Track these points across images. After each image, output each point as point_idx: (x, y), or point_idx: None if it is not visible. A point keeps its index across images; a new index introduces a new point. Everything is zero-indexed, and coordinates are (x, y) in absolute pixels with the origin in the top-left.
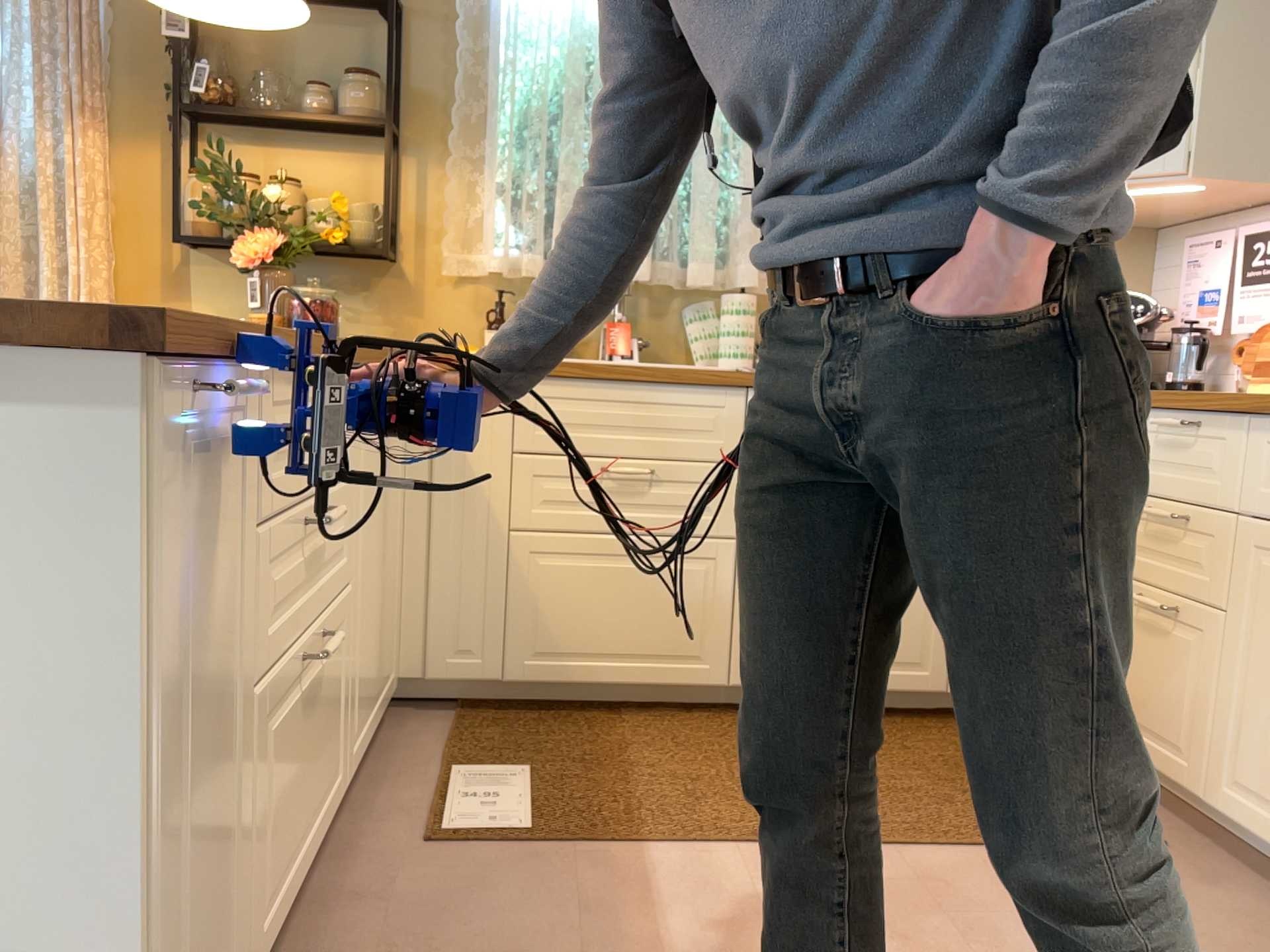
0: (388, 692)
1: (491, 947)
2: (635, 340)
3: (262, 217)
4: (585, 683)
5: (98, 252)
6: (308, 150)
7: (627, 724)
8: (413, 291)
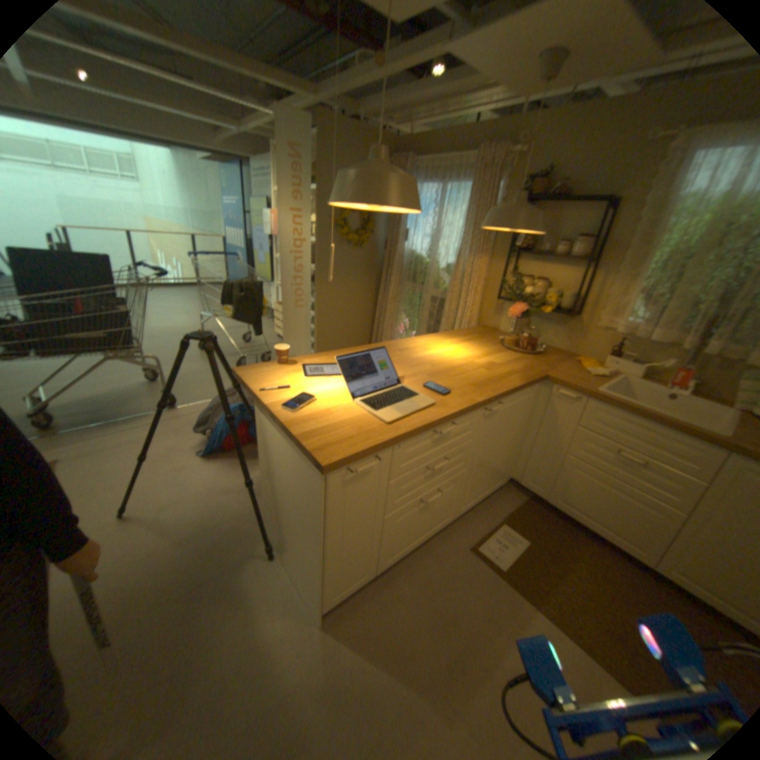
0: (499, 486)
1: (457, 607)
2: (694, 383)
3: (522, 298)
4: (581, 524)
5: (475, 298)
6: (556, 265)
7: (593, 550)
8: (583, 329)
